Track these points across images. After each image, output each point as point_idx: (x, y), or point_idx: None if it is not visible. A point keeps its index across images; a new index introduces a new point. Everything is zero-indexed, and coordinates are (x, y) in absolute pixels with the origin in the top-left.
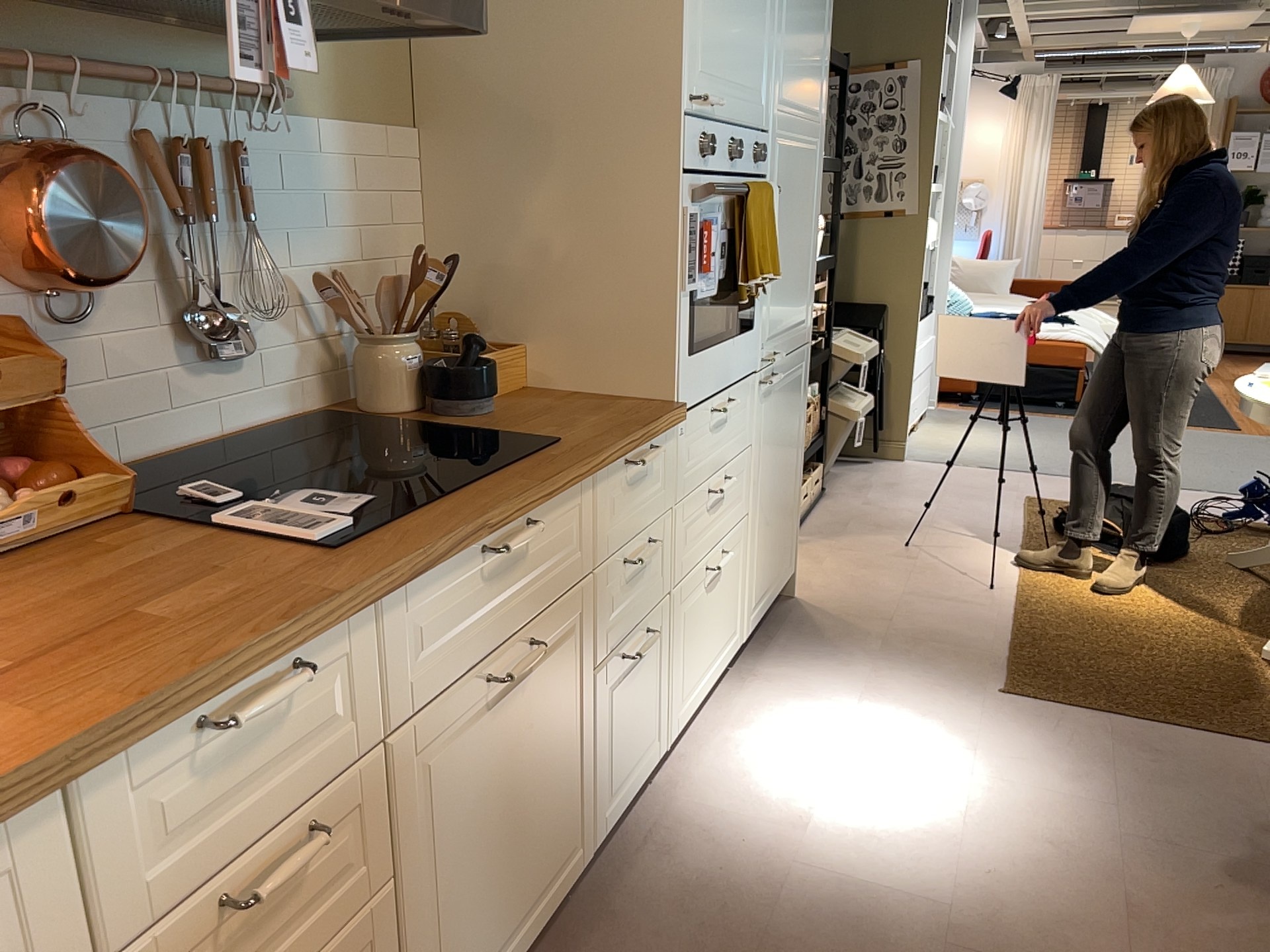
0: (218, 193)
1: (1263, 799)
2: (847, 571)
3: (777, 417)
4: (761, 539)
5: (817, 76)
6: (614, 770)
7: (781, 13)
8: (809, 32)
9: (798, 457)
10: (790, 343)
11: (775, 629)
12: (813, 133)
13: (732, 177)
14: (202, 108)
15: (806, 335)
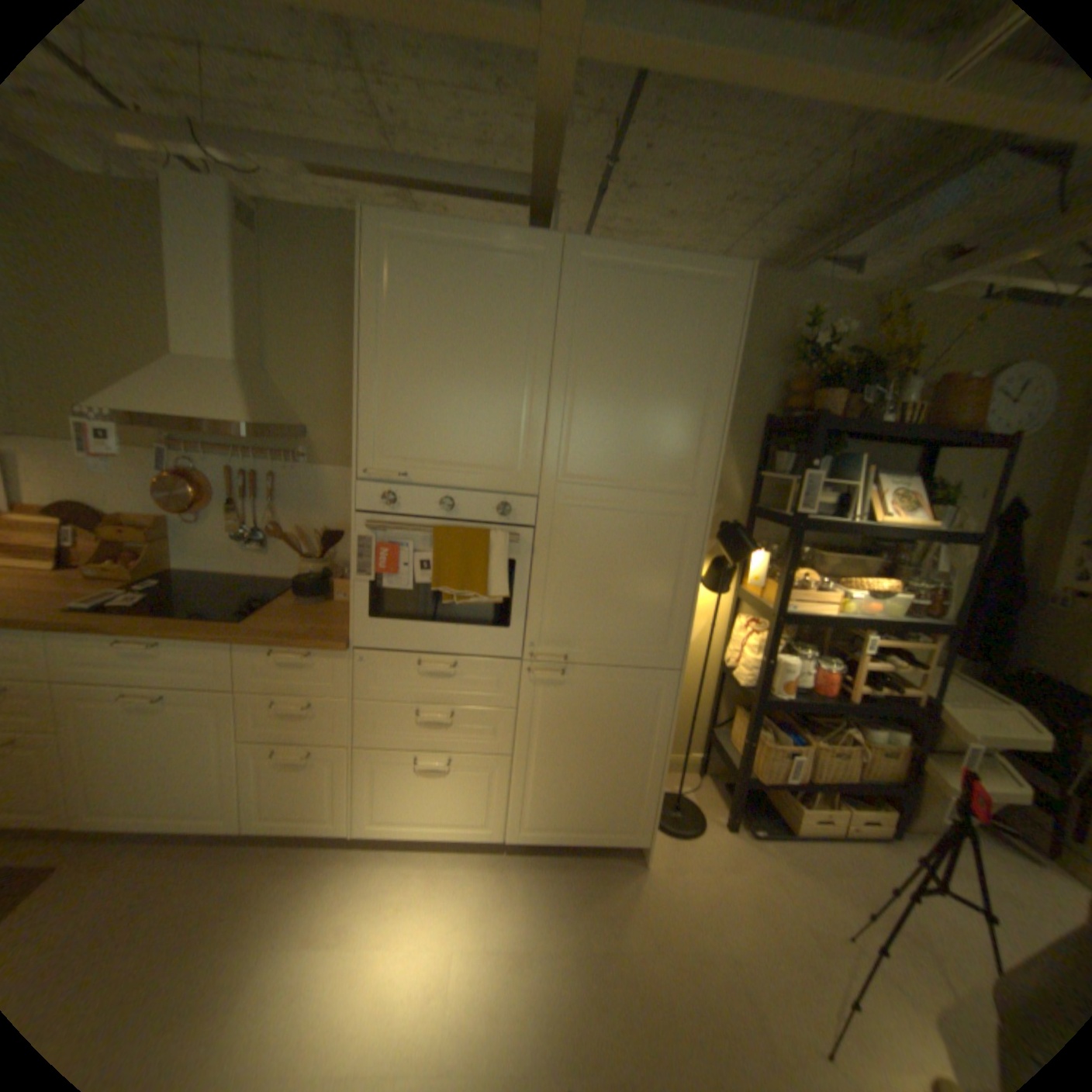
0: (251, 490)
1: None
2: (734, 899)
3: (574, 706)
4: (540, 786)
5: (674, 456)
6: (266, 808)
7: (553, 412)
8: (644, 421)
9: (649, 757)
10: (610, 659)
11: (582, 869)
12: (668, 501)
13: (447, 521)
14: (259, 460)
15: (665, 662)
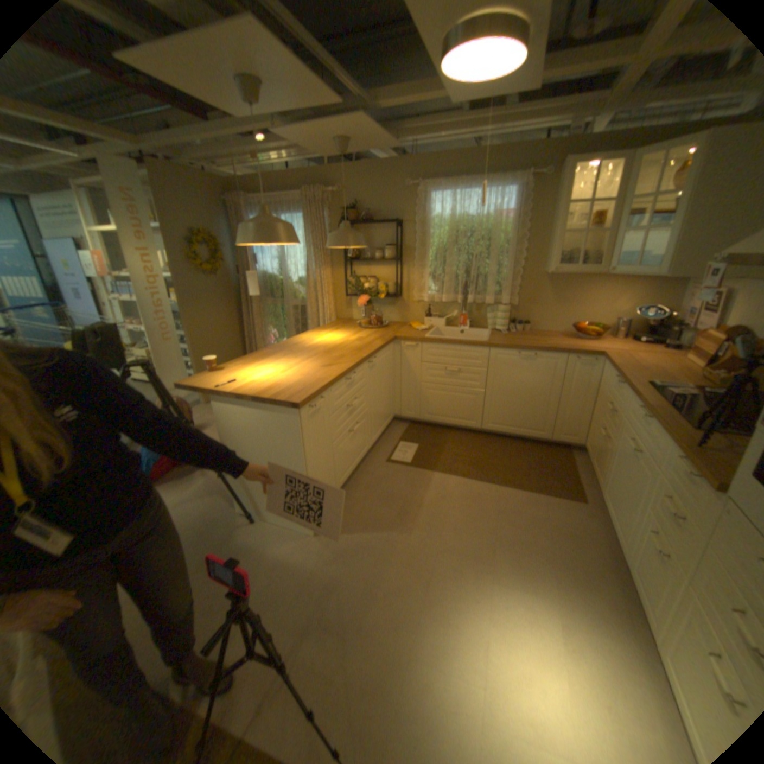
0: None
1: (322, 677)
2: None
3: None
4: None
5: None
6: (641, 568)
7: None
8: None
9: None
10: None
11: None
12: None
13: None
14: None
15: None
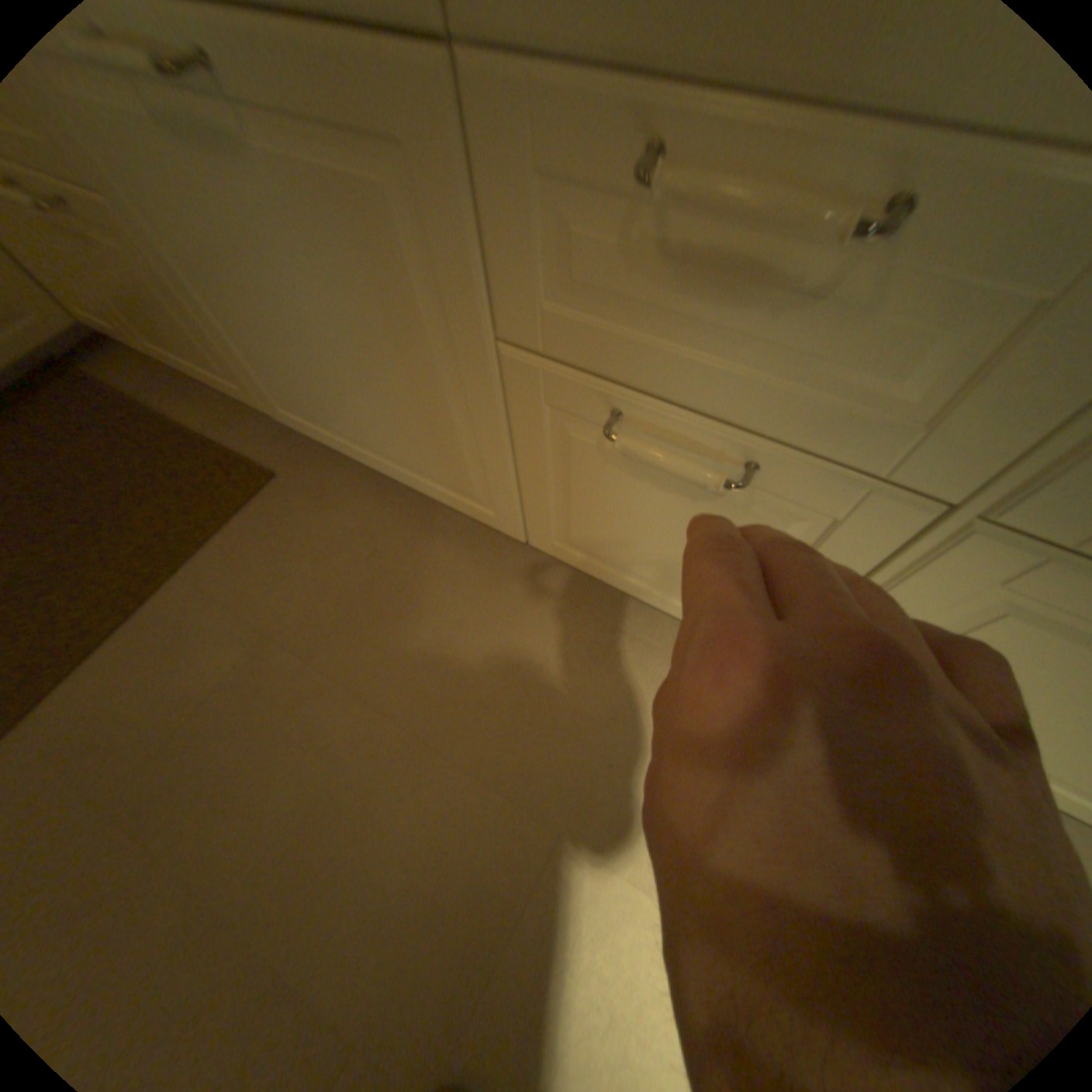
0: None
1: None
2: None
3: None
4: None
5: None
6: (581, 534)
7: None
8: None
9: None
10: None
11: None
12: None
13: None
14: None
15: None
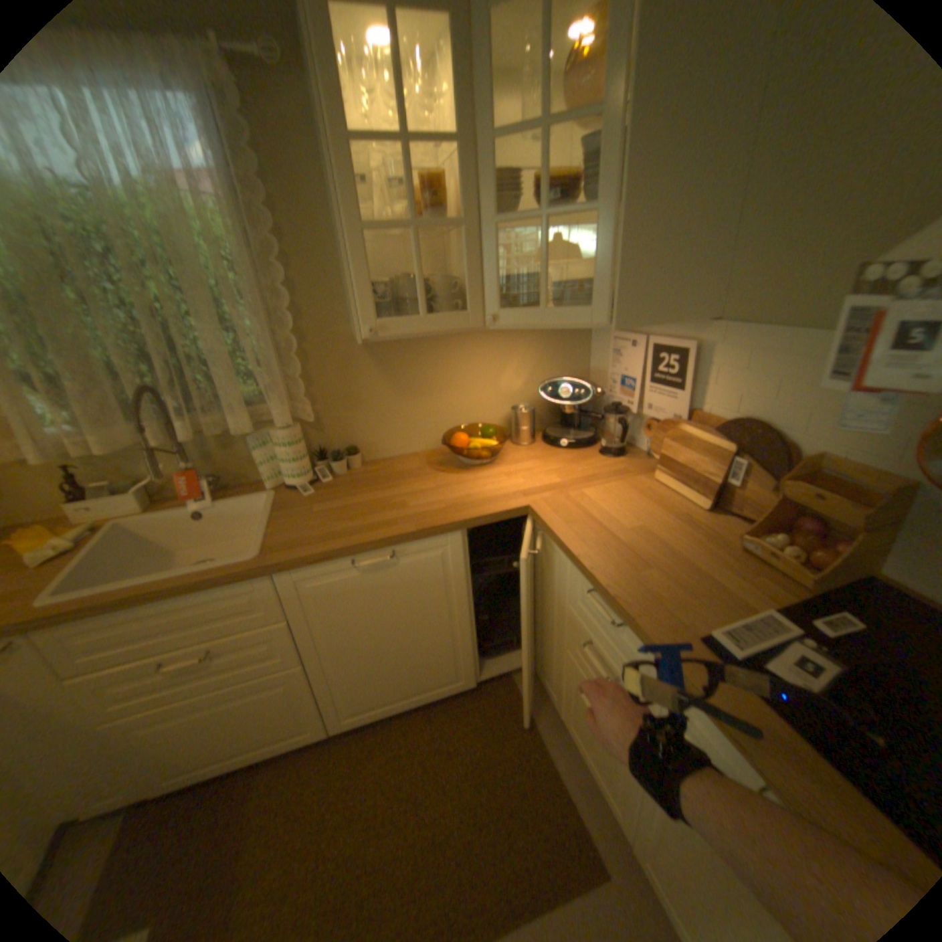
0: None
1: None
2: None
3: None
4: None
5: None
6: None
7: None
8: None
9: None
10: None
11: None
12: None
13: None
14: None
15: None
